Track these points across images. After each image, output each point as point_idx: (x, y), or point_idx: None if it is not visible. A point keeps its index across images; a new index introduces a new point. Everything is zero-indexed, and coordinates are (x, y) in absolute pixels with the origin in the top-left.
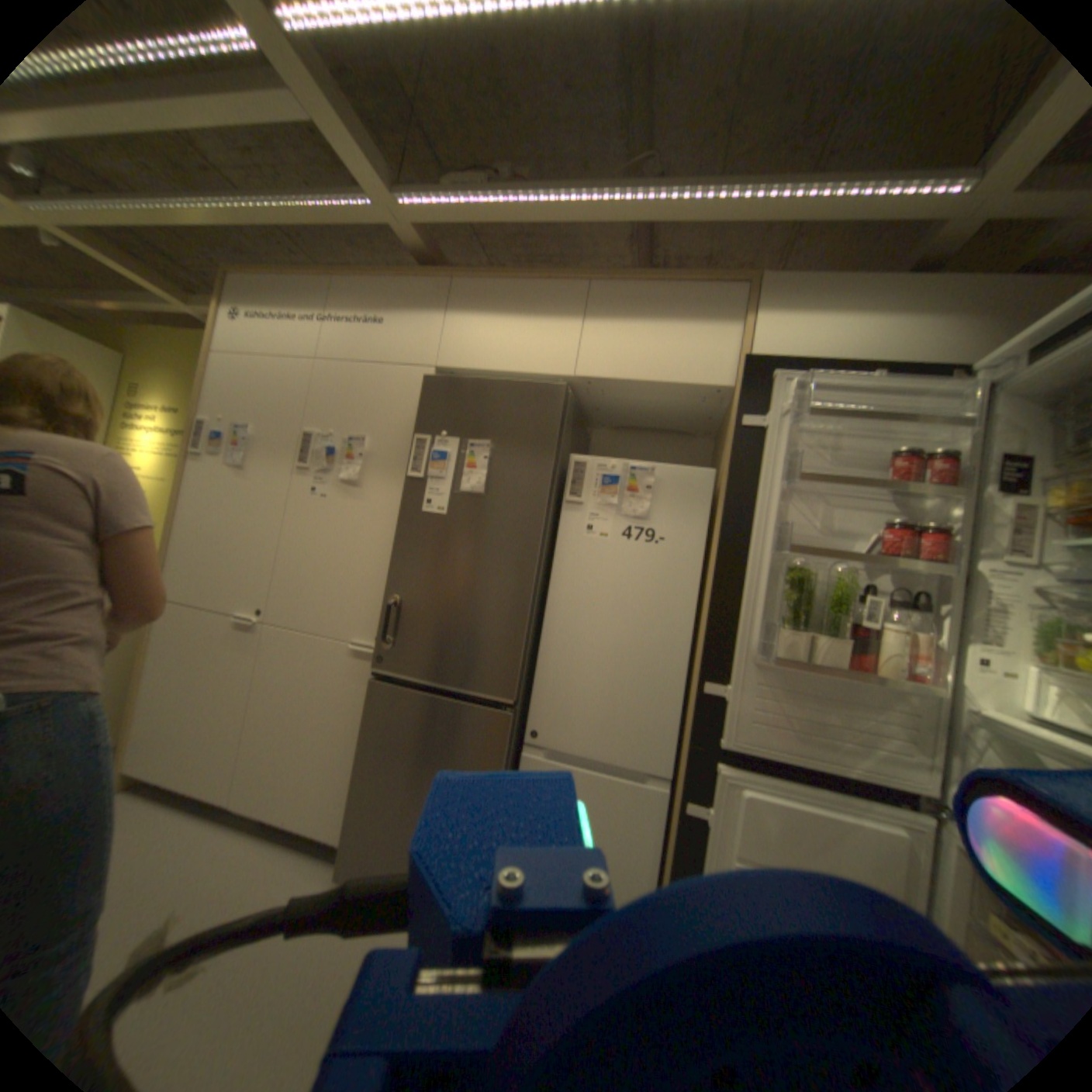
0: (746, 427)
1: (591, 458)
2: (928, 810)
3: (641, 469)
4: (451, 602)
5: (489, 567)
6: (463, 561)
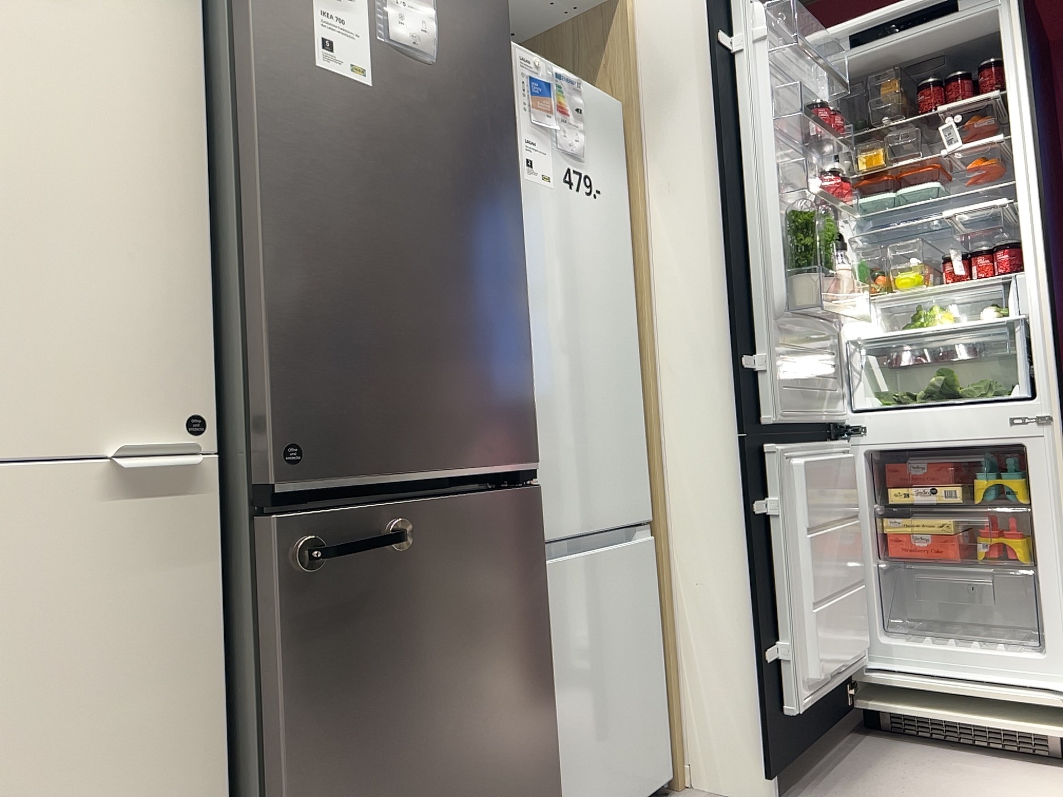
0: (723, 45)
1: (511, 42)
2: (833, 437)
3: (568, 79)
4: (421, 288)
5: (467, 214)
6: (425, 200)
